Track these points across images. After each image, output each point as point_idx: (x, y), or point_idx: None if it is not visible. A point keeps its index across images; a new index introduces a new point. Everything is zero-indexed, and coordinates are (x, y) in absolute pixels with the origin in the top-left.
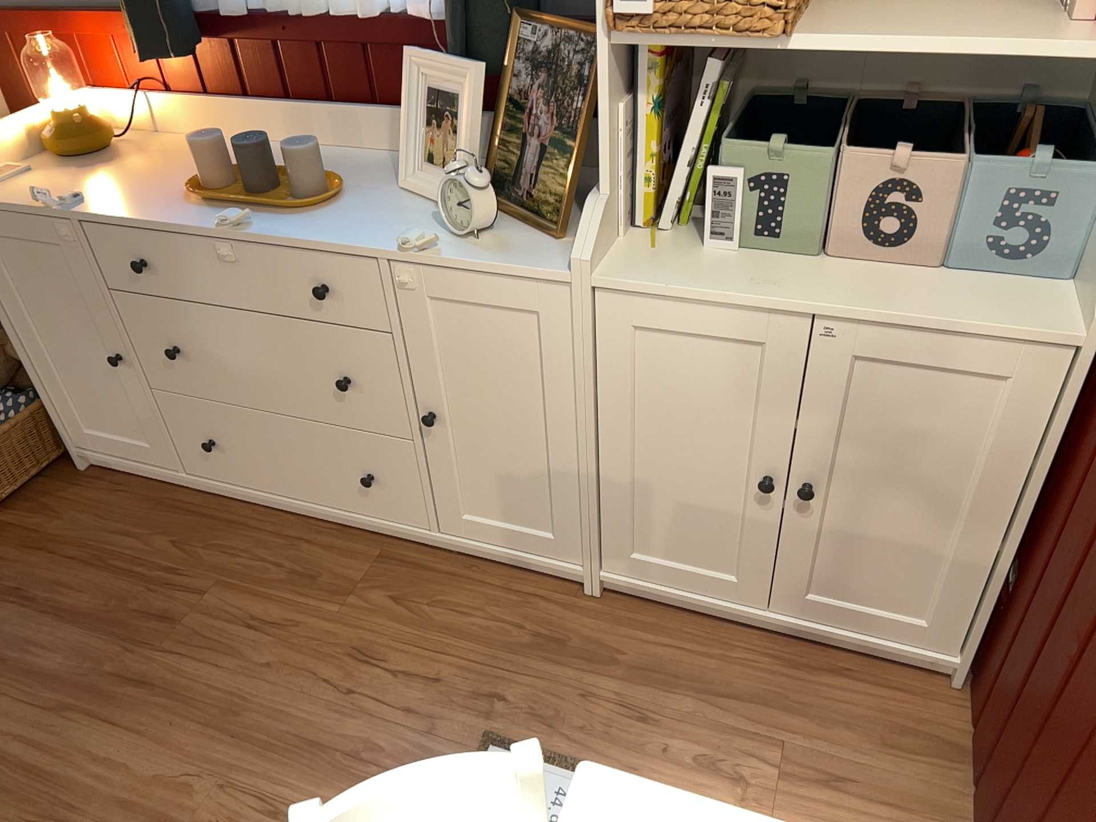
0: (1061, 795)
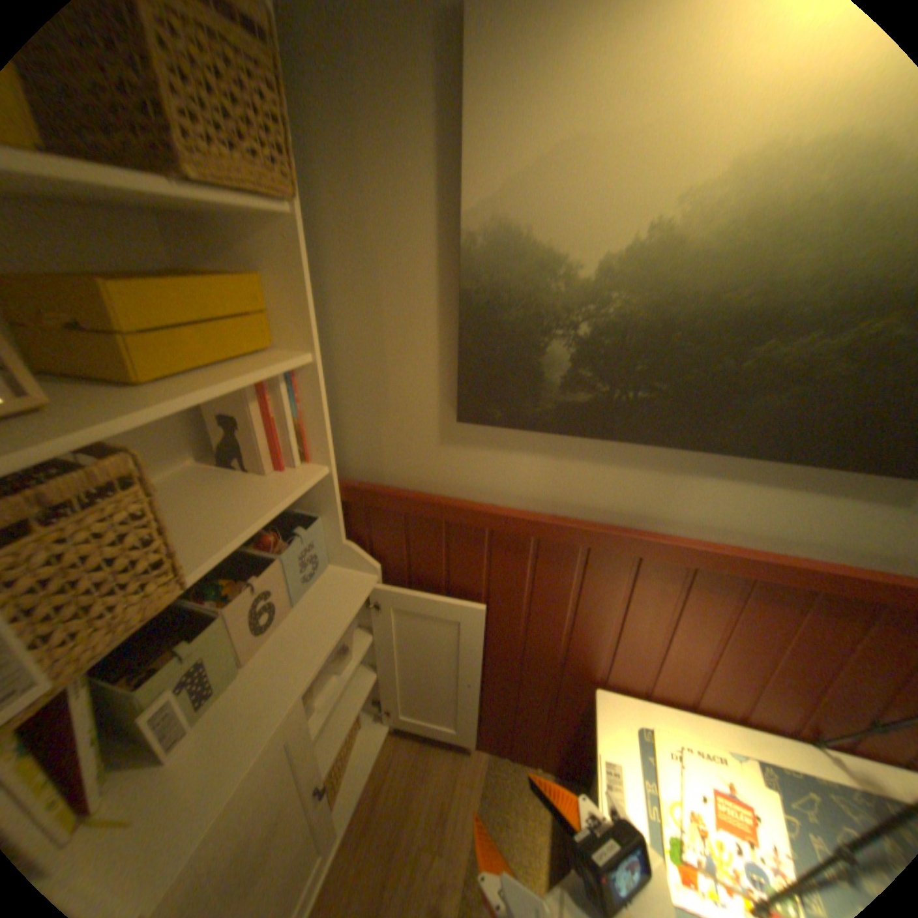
0: (528, 689)
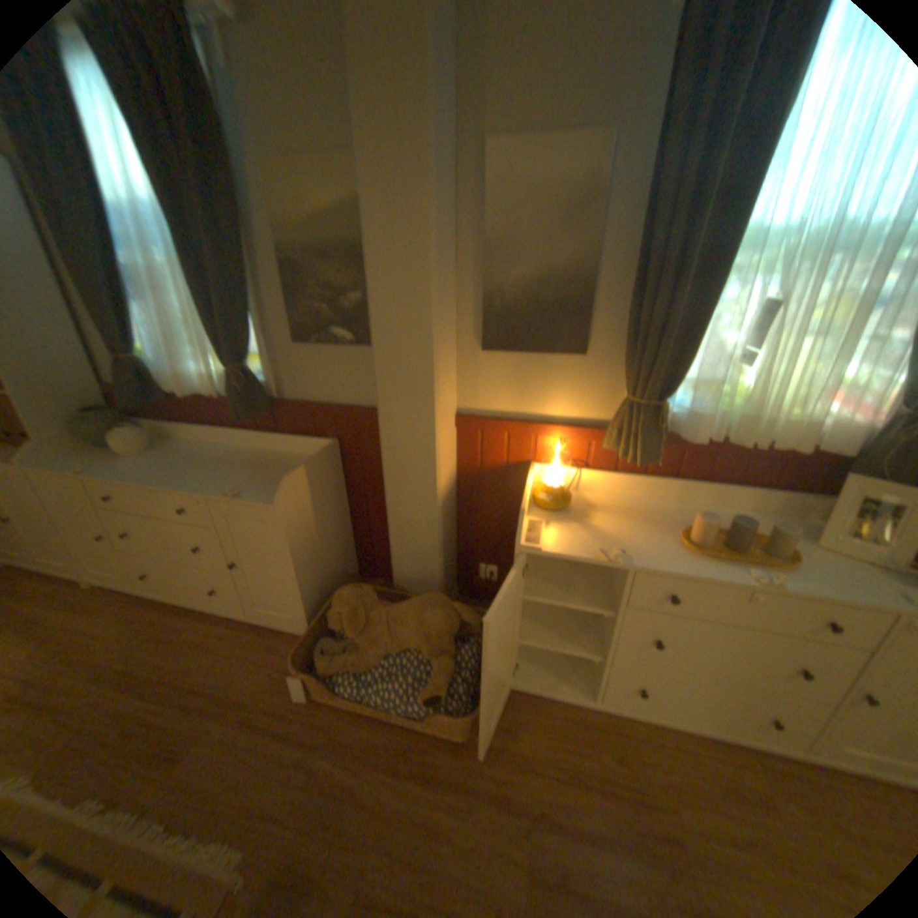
0: None
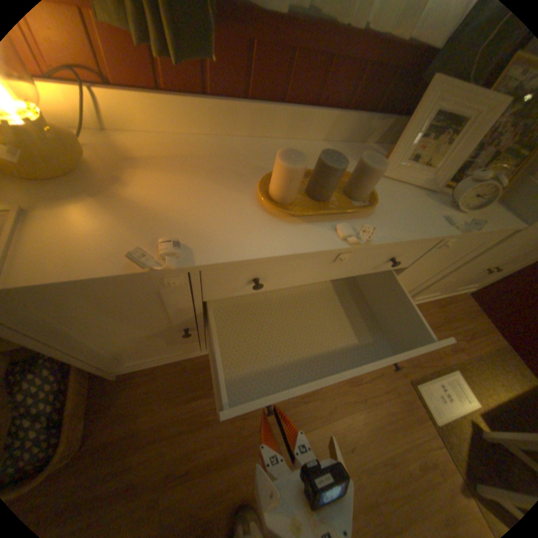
0: None
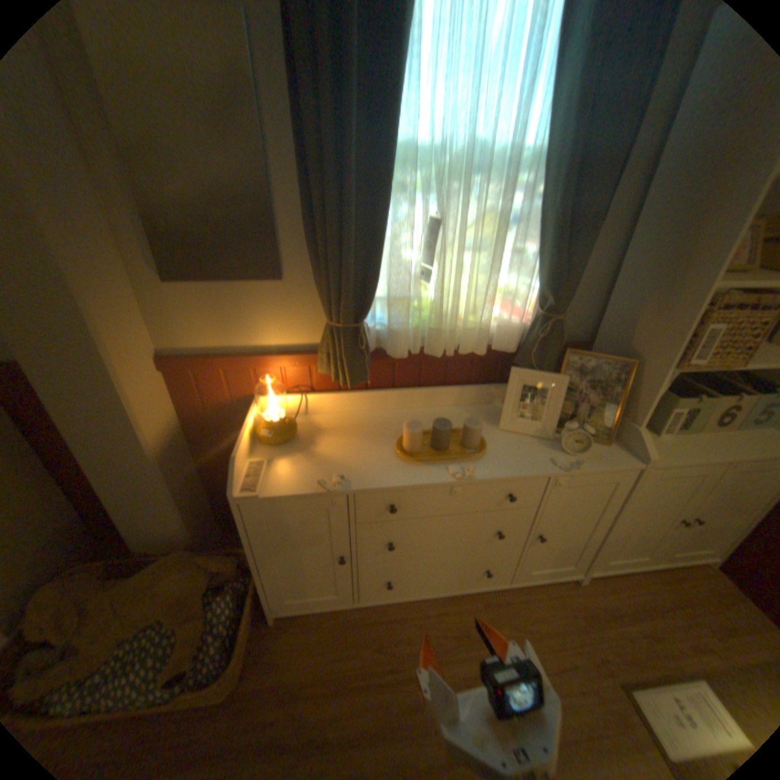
0: None
